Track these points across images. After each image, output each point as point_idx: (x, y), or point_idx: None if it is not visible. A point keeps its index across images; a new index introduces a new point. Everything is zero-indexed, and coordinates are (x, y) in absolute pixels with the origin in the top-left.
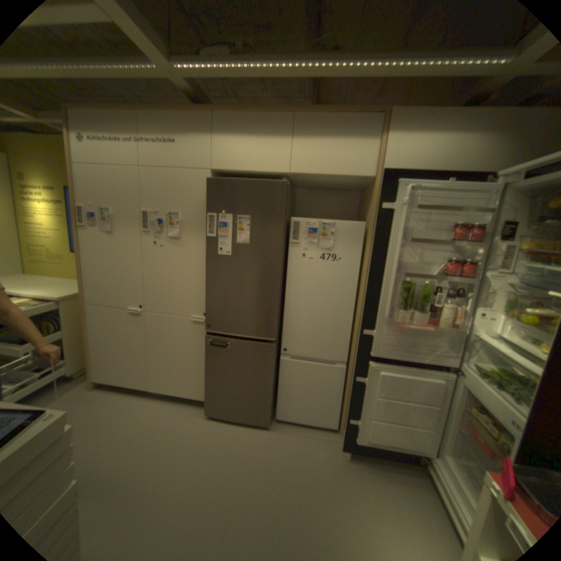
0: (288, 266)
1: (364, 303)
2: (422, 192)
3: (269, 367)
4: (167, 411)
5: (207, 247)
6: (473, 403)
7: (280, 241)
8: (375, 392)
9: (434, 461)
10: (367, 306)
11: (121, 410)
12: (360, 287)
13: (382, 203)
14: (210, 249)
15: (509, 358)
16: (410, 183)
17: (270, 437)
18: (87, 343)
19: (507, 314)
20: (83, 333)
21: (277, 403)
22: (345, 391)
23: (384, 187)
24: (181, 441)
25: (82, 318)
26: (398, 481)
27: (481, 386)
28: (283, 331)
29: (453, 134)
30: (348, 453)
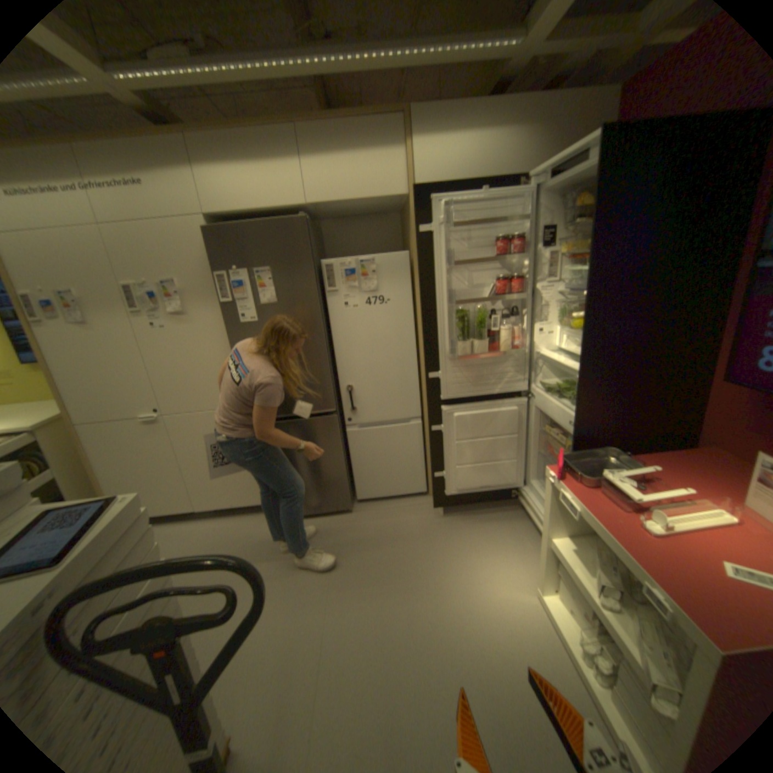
0: (331, 321)
1: (423, 344)
2: (457, 207)
3: (336, 442)
4: (226, 527)
5: (223, 317)
6: (546, 421)
7: (314, 292)
8: (452, 437)
9: (521, 489)
10: (427, 348)
11: (166, 541)
12: (417, 328)
13: (420, 226)
14: (228, 318)
15: (564, 366)
16: (443, 199)
17: (354, 518)
18: (93, 475)
19: (561, 325)
20: (83, 464)
21: (355, 483)
22: (425, 448)
23: (419, 207)
24: (253, 549)
25: (75, 445)
26: (491, 520)
27: (546, 401)
28: (342, 399)
29: (482, 132)
30: (439, 508)
